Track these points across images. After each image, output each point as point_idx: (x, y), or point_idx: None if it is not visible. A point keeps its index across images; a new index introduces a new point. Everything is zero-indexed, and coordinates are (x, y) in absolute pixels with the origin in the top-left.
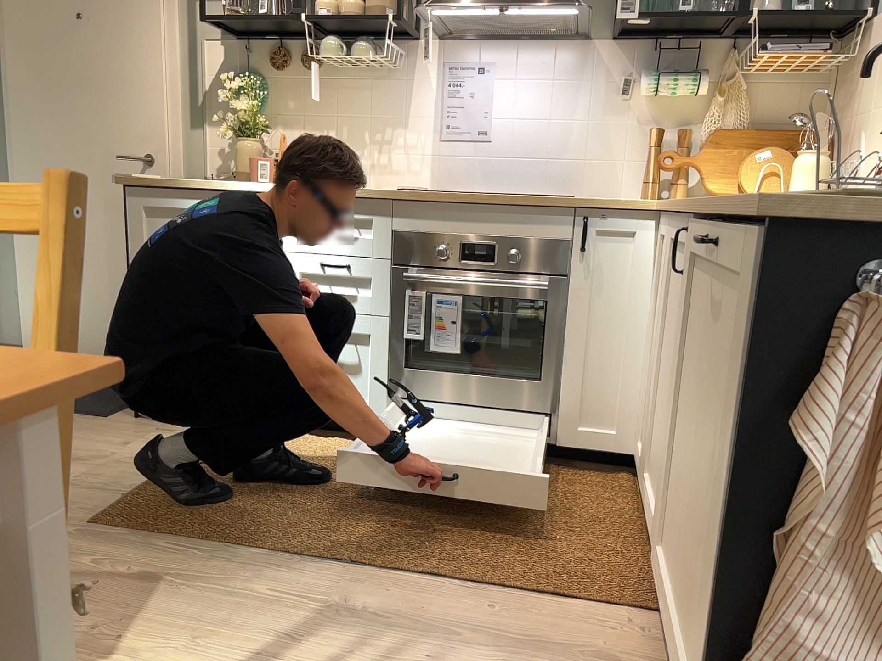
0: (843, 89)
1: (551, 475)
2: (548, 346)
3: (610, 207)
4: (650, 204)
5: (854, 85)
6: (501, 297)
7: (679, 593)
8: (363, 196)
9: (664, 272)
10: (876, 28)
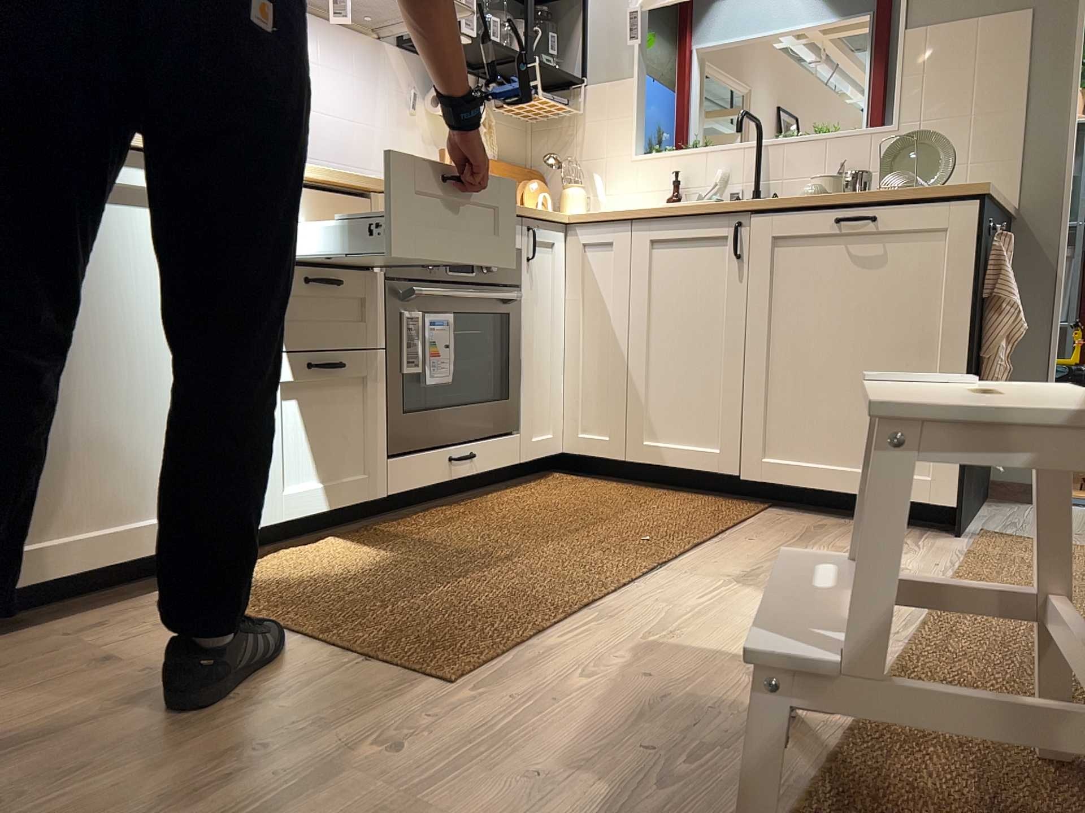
0: (559, 136)
1: (530, 491)
2: (509, 359)
3: (545, 214)
4: (566, 213)
5: (578, 134)
6: (476, 310)
7: (844, 455)
8: (358, 182)
9: (636, 266)
10: (600, 93)
